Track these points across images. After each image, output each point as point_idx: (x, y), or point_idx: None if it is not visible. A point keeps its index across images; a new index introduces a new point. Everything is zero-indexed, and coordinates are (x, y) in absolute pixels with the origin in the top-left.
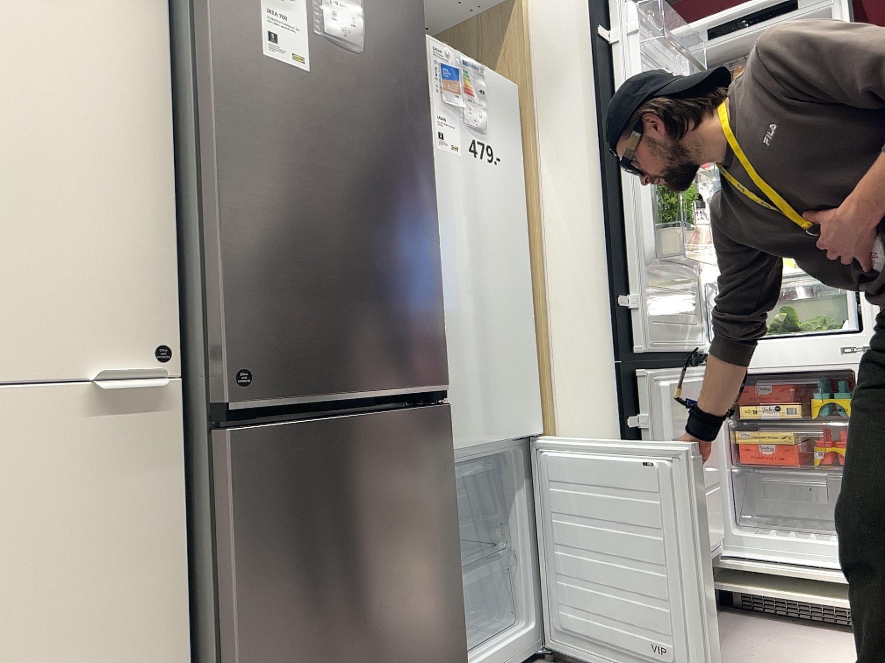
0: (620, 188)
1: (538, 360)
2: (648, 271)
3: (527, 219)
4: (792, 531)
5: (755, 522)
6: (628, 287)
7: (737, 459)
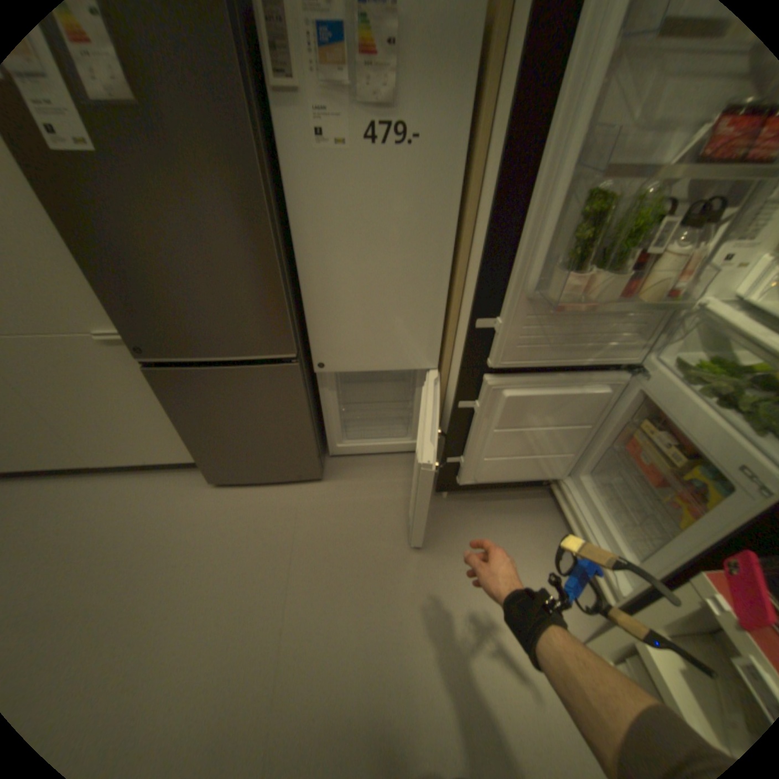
0: (525, 200)
1: (447, 320)
2: (527, 301)
3: (467, 195)
4: (625, 506)
5: (618, 479)
6: (496, 310)
7: (626, 443)
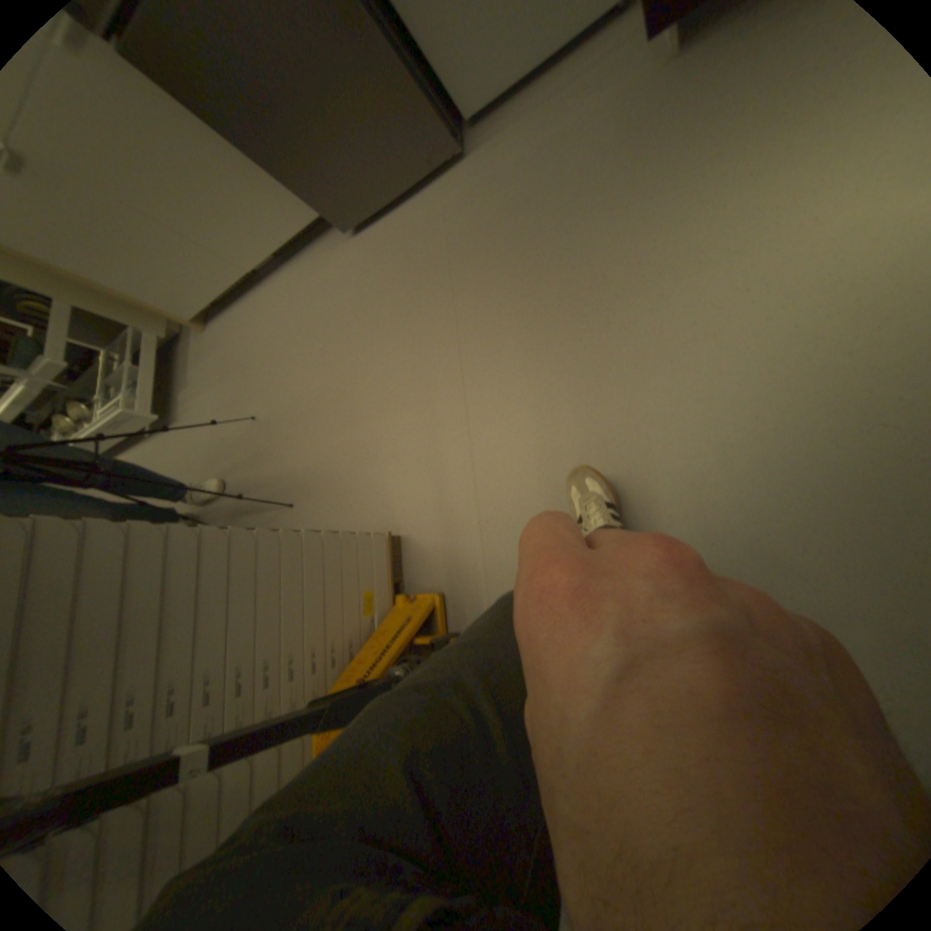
0: None
1: None
2: None
3: None
4: None
5: None
6: None
7: None
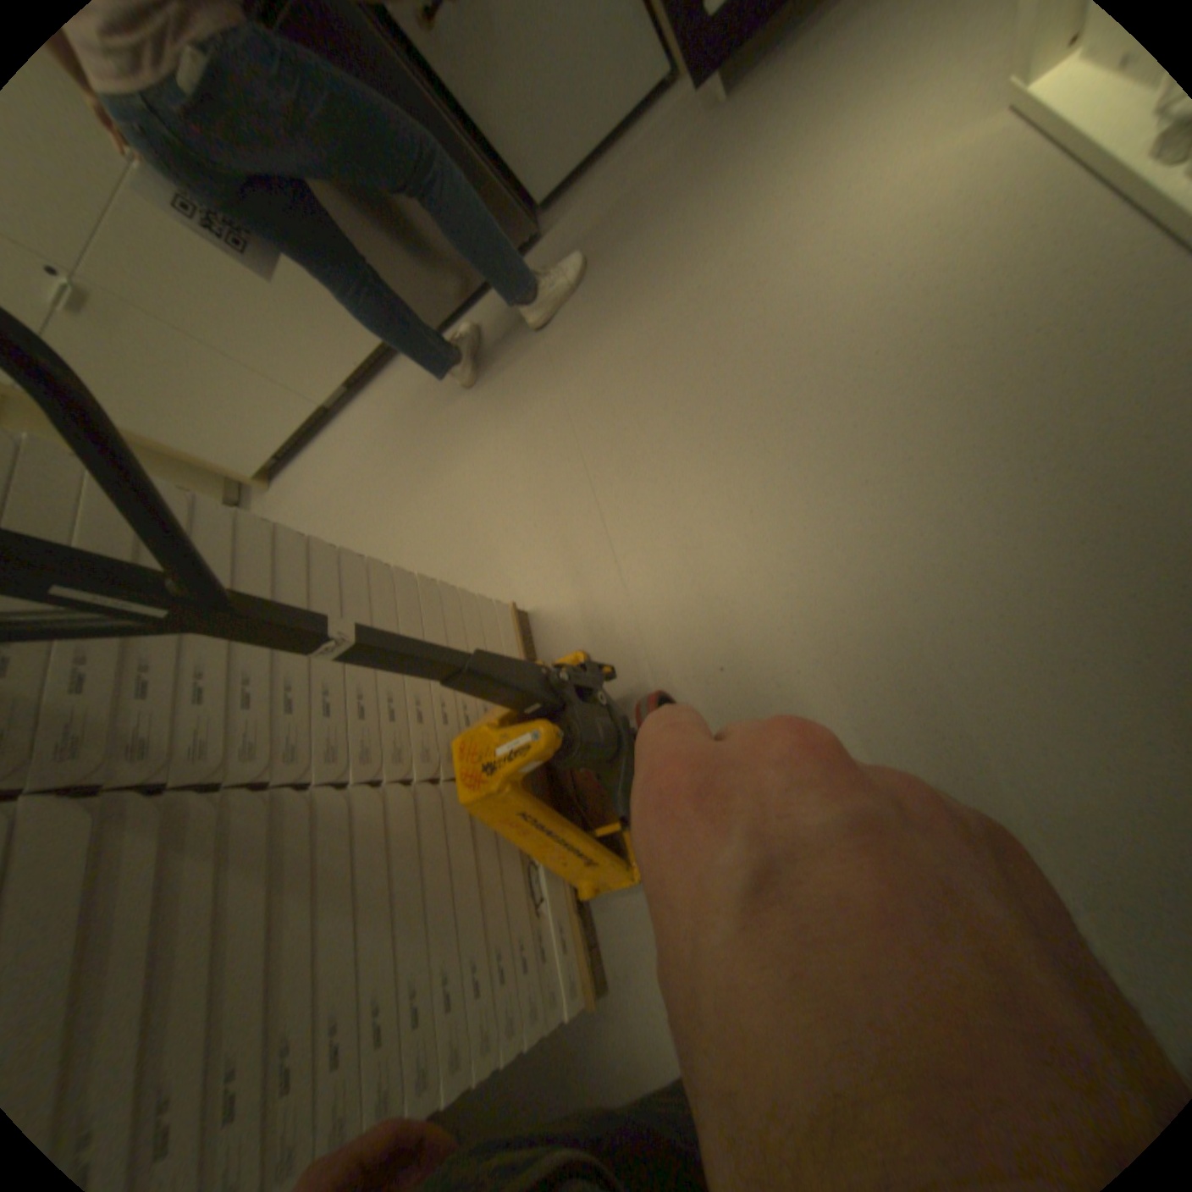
0: None
1: None
2: None
3: None
4: None
5: None
6: None
7: None
